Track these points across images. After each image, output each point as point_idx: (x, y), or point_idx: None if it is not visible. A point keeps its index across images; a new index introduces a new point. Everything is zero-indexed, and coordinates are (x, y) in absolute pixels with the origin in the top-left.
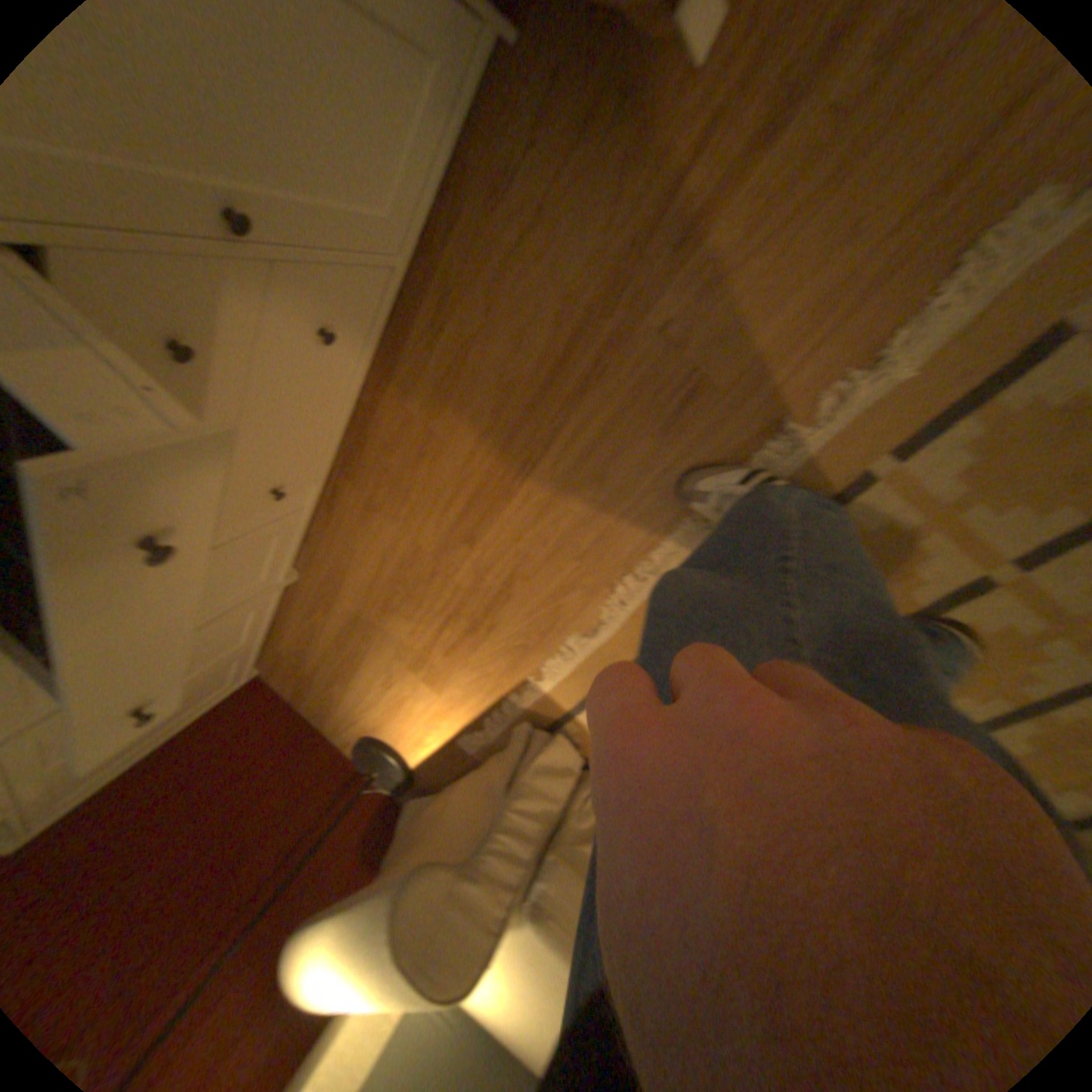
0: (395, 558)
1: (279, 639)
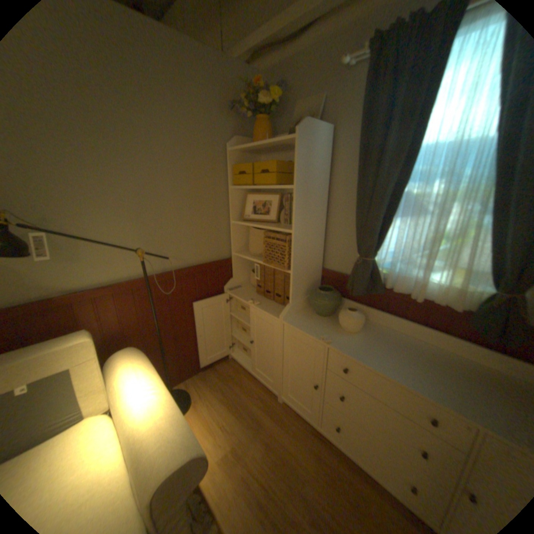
0: (294, 466)
1: (244, 377)
